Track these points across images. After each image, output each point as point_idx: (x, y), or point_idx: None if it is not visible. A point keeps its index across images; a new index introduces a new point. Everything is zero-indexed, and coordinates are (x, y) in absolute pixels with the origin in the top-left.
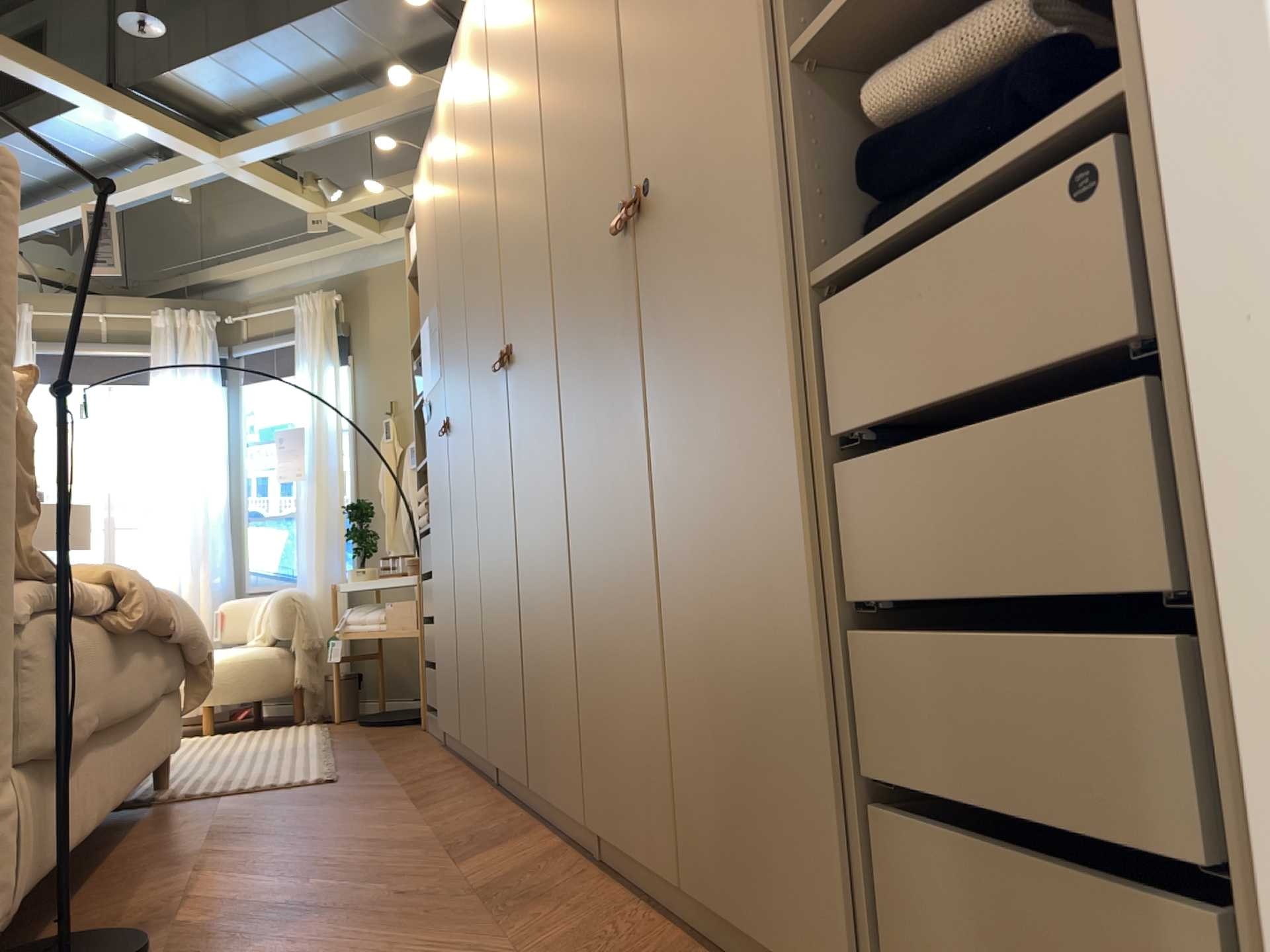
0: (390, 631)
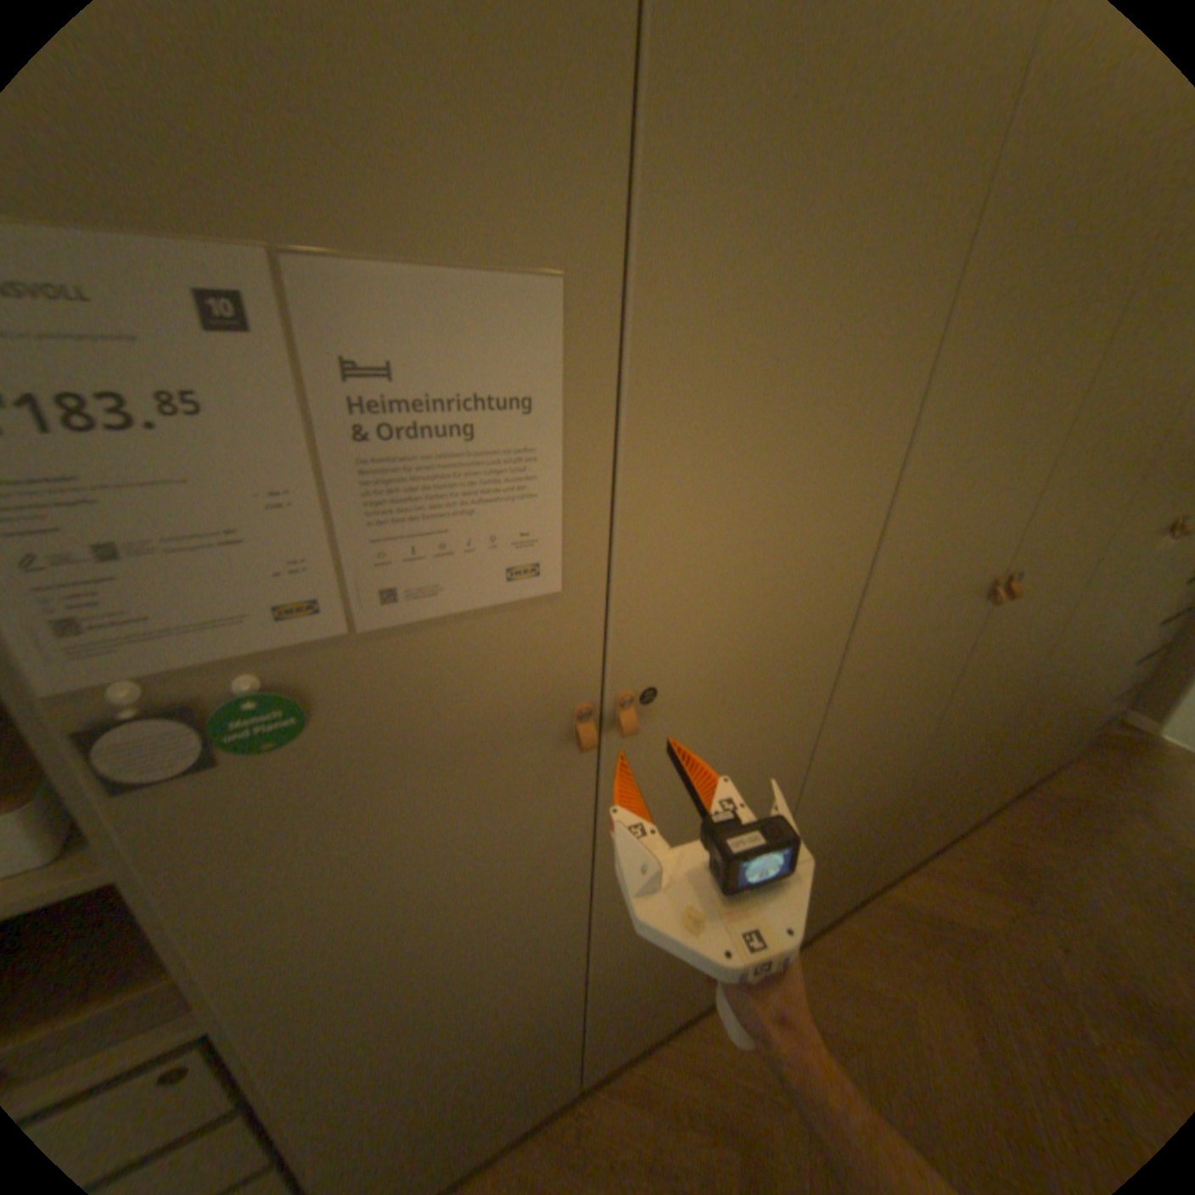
0: None
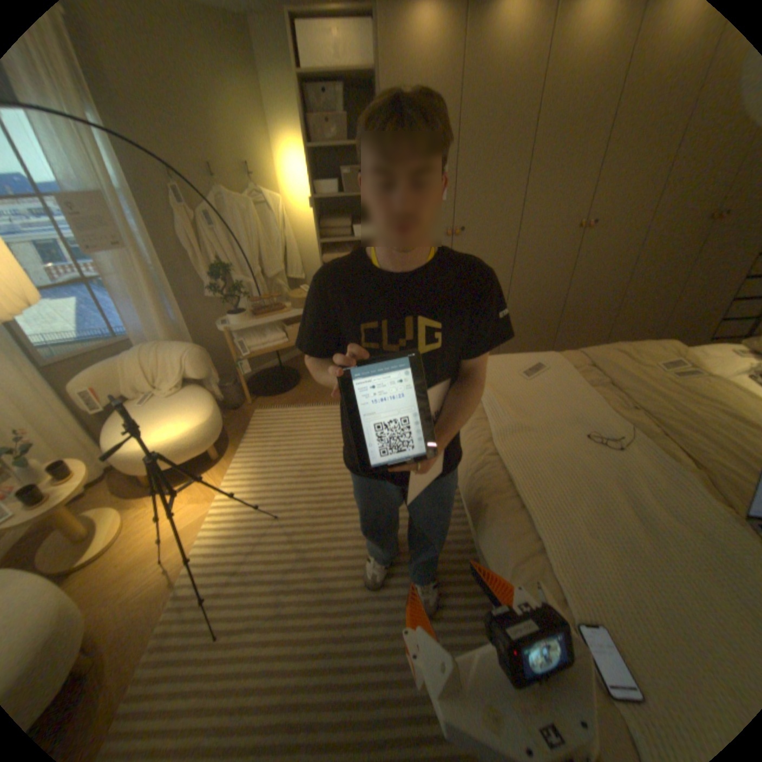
0: (291, 345)
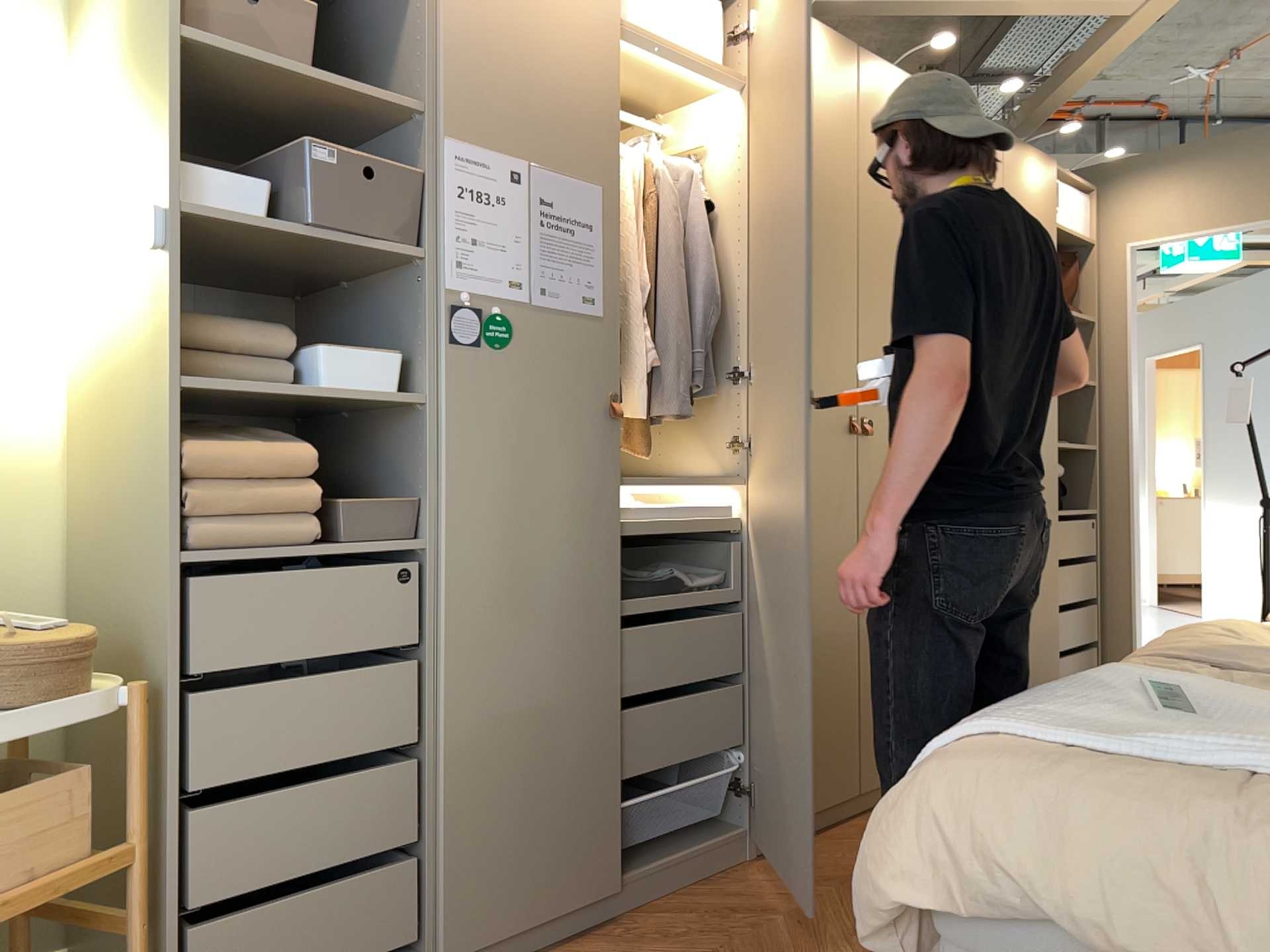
0: None
